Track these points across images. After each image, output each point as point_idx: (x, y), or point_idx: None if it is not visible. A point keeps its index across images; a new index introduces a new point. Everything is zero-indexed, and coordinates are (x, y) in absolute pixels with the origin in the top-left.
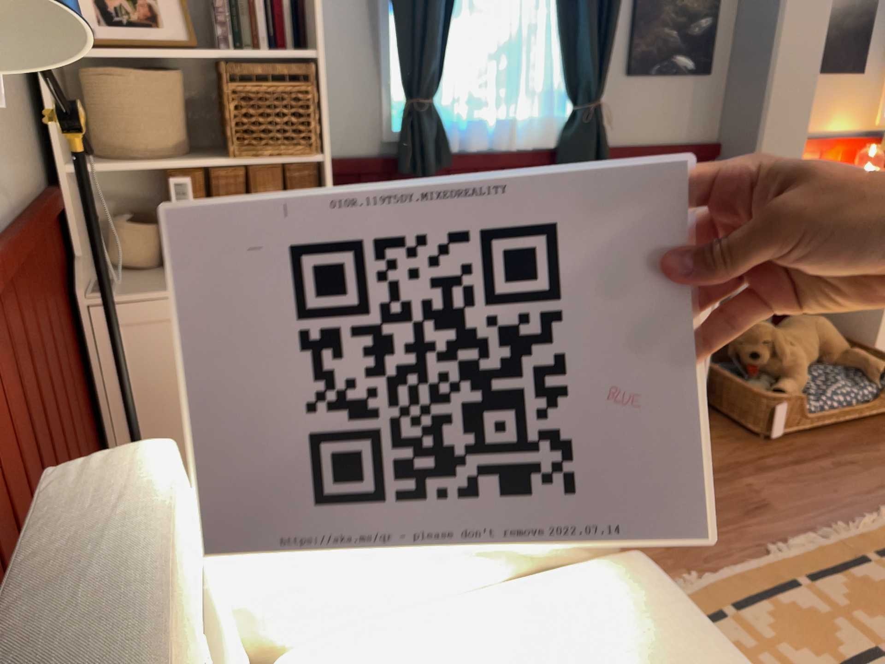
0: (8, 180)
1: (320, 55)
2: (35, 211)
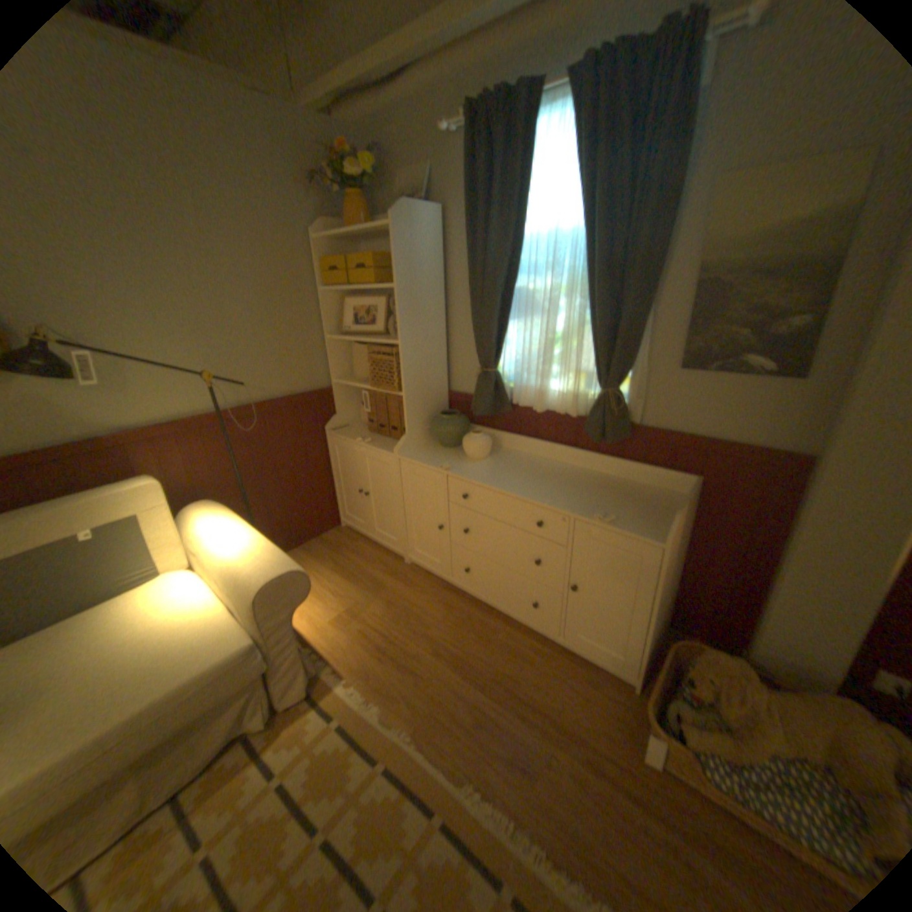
0: (277, 386)
1: (401, 344)
2: (288, 397)
